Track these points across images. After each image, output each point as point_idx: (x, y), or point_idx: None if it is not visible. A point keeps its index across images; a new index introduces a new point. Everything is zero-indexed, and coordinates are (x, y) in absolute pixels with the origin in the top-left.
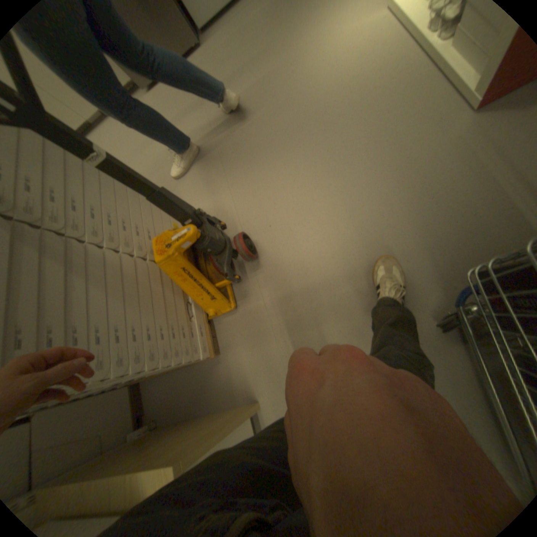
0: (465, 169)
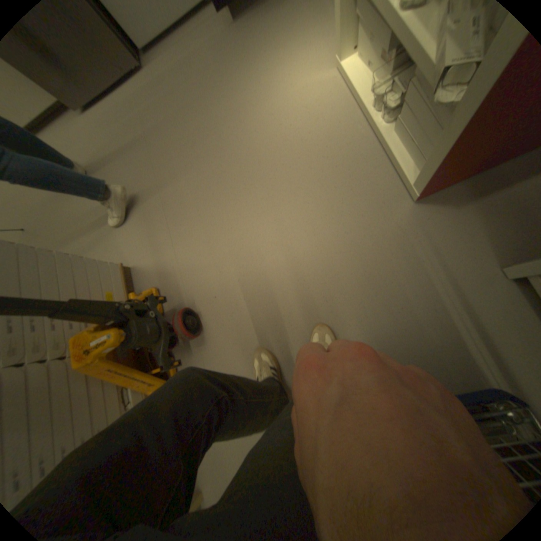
0: (403, 263)
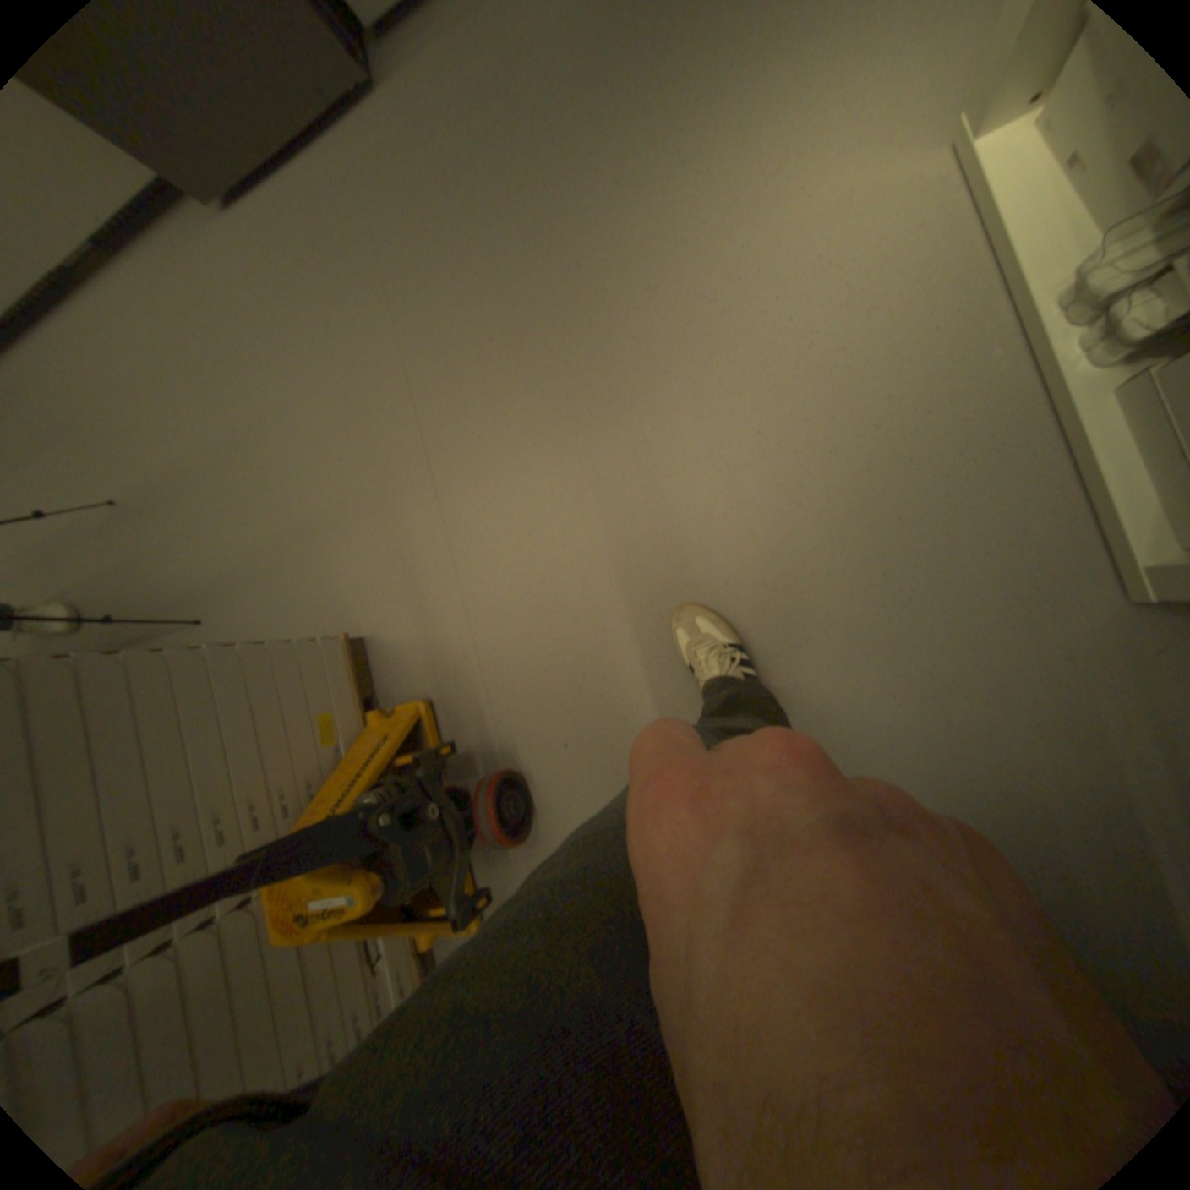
0: (1064, 755)
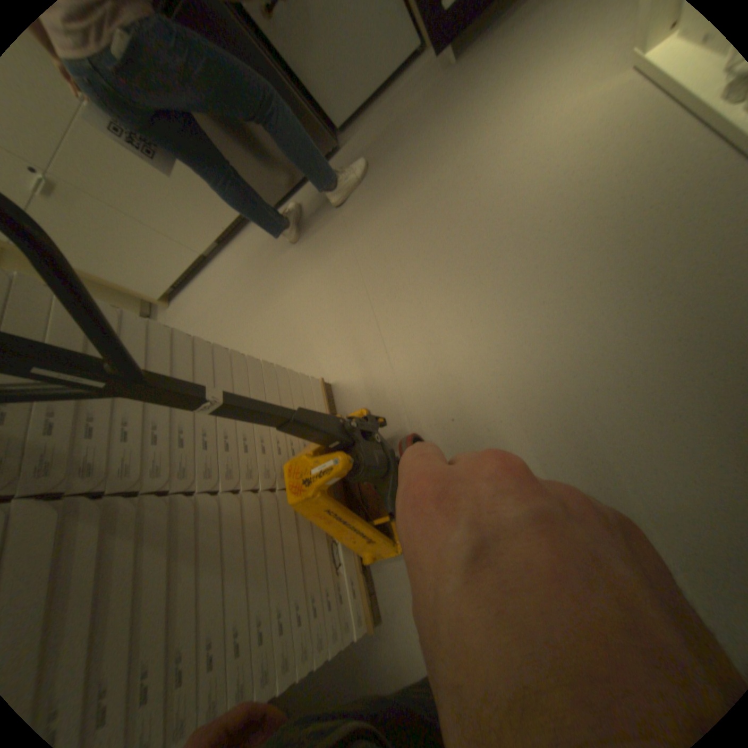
0: None
